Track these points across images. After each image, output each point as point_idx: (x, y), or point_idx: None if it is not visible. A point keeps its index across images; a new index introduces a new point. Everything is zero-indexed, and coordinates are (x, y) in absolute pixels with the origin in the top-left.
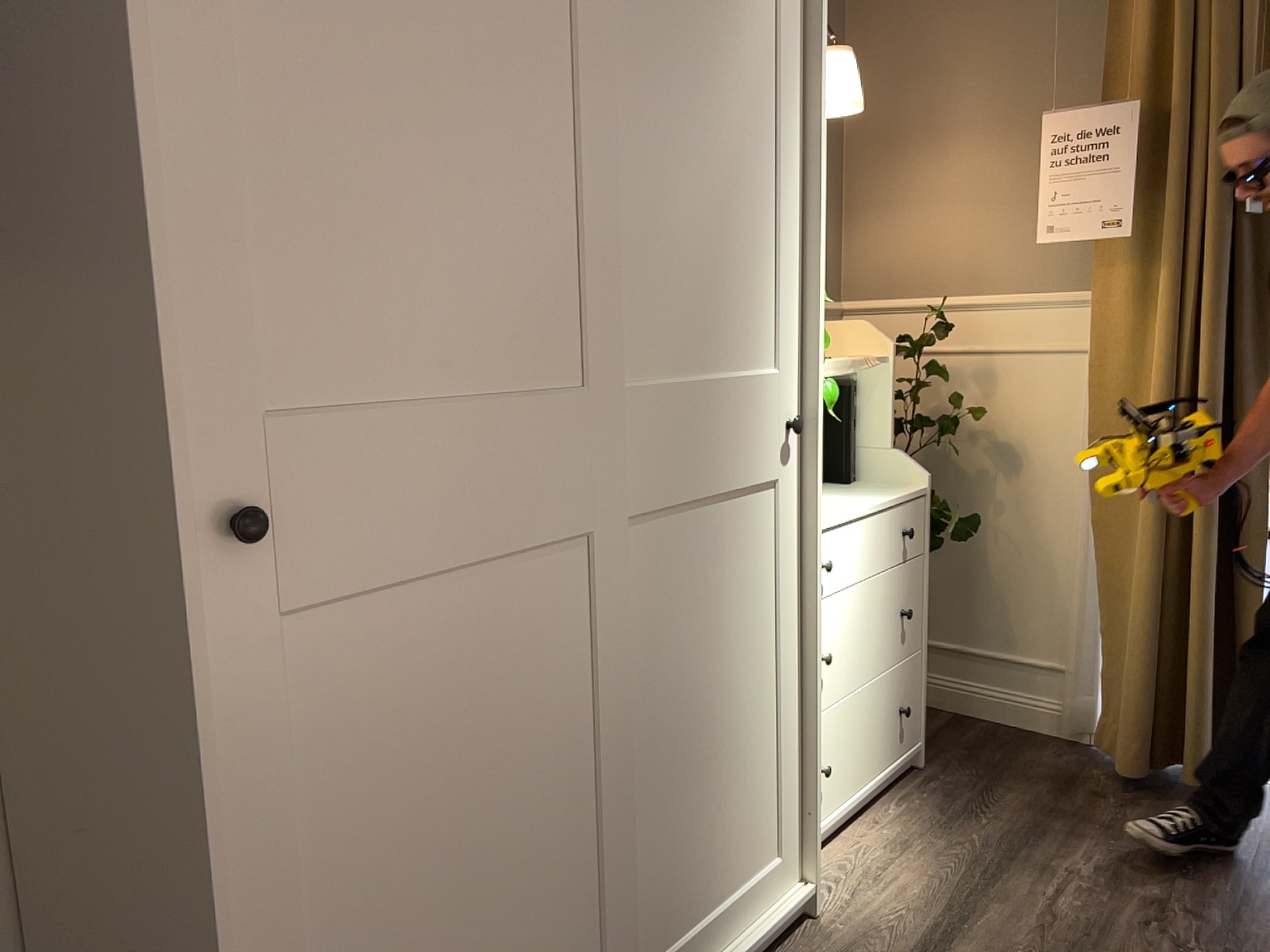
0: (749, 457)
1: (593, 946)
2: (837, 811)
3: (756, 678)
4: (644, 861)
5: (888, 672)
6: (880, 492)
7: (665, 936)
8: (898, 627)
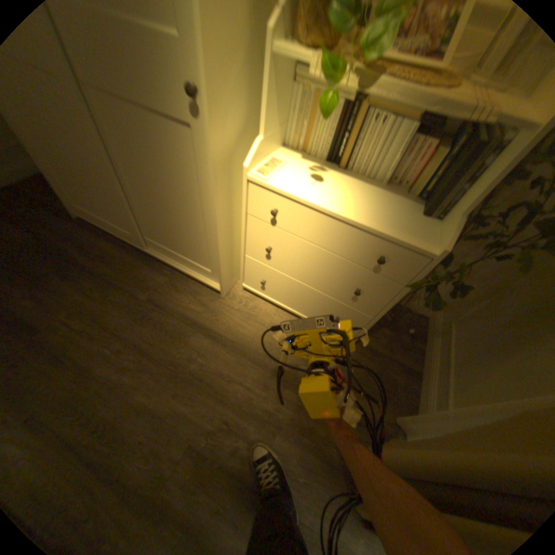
0: (155, 89)
1: (118, 213)
2: (273, 299)
3: (188, 207)
4: (141, 214)
5: (329, 296)
6: (401, 224)
7: (157, 240)
8: (348, 289)
